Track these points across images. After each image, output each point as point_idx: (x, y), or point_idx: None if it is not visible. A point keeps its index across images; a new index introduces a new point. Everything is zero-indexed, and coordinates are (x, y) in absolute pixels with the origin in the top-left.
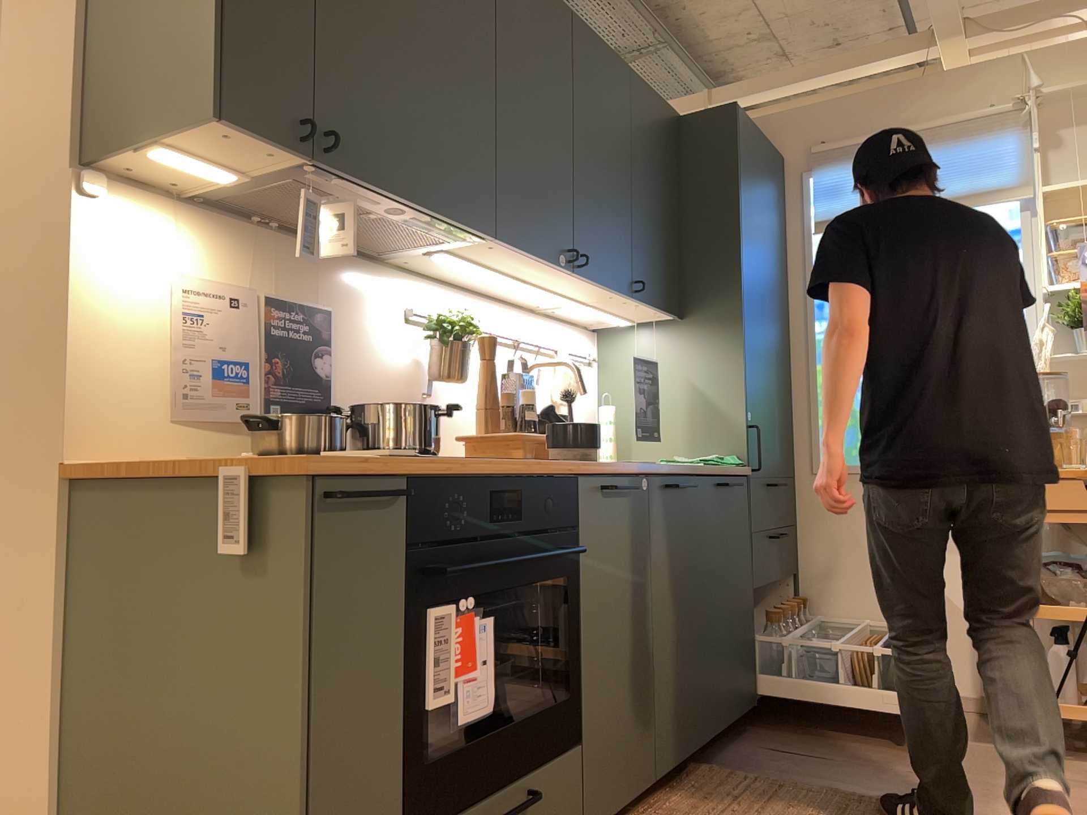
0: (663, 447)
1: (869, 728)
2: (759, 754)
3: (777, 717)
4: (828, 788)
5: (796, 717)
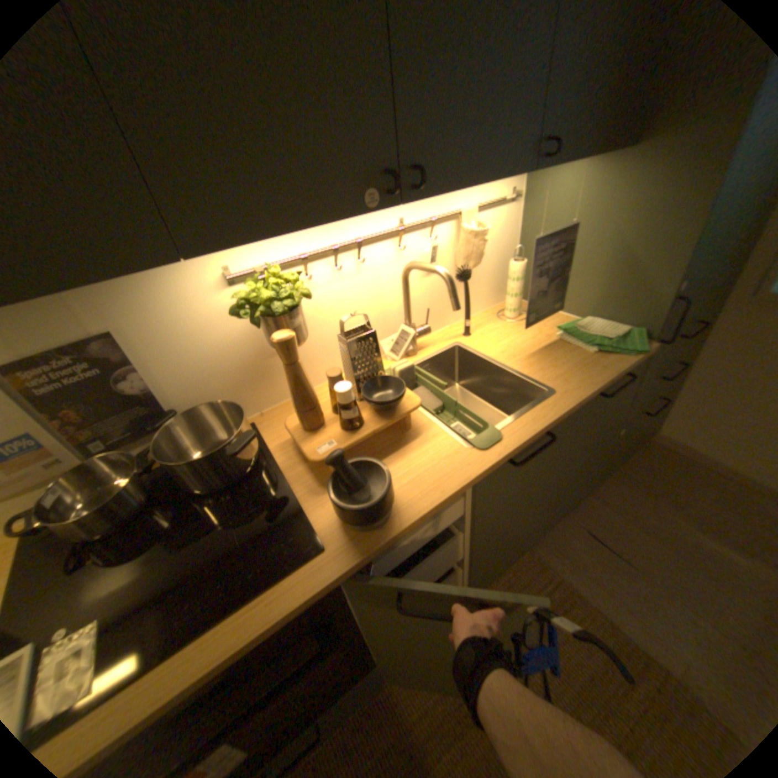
0: (570, 295)
1: (688, 522)
2: (578, 539)
3: (614, 483)
4: (611, 622)
5: (630, 486)
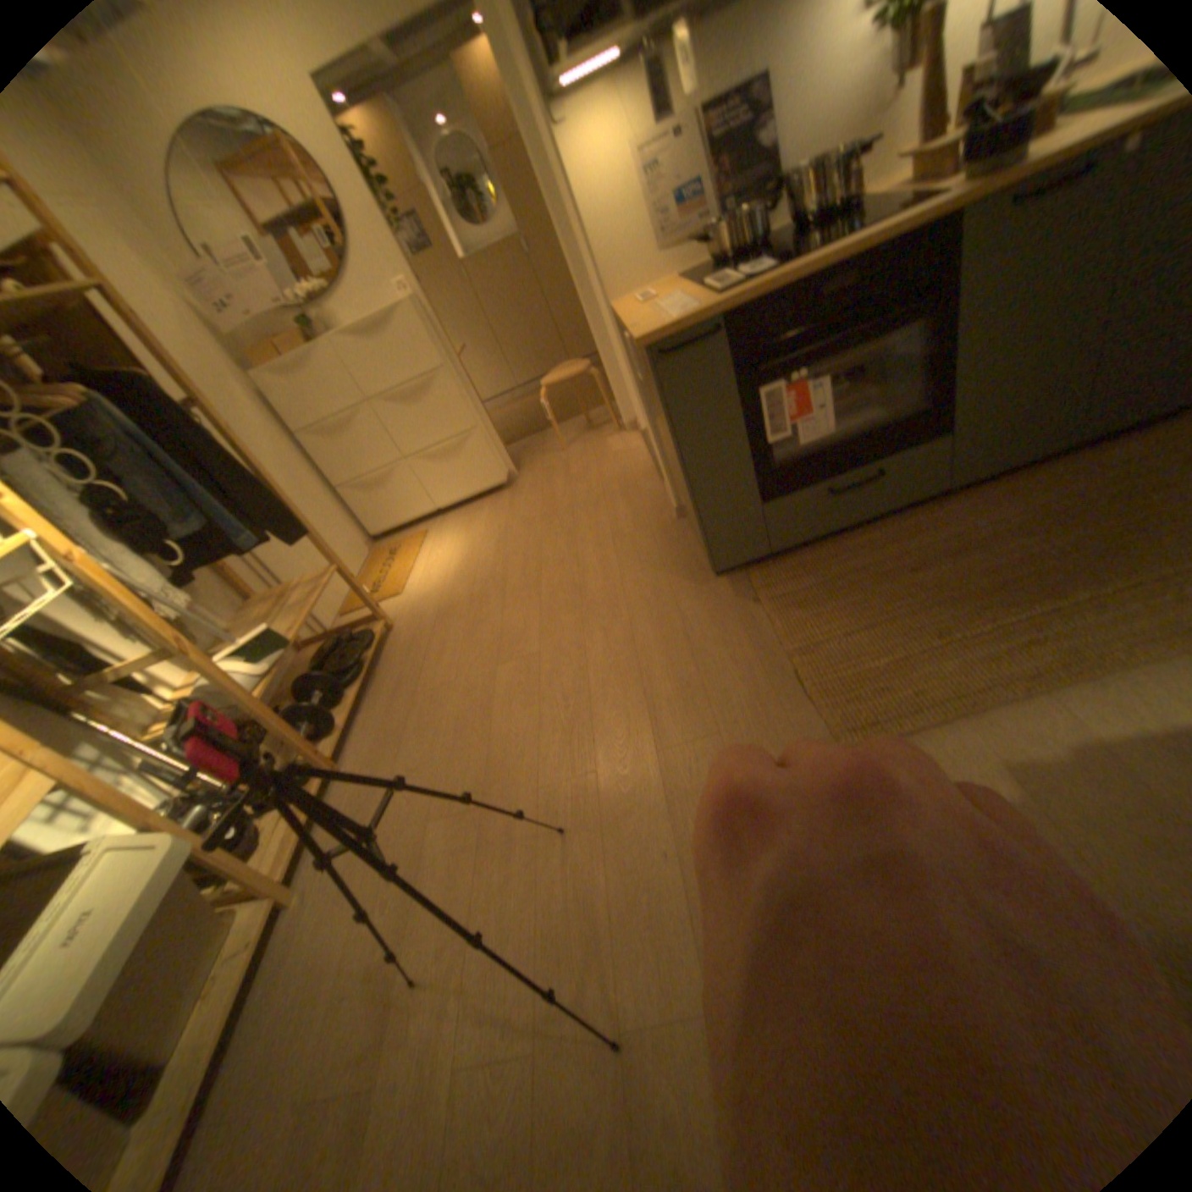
0: None
1: None
2: None
3: None
4: None
5: None
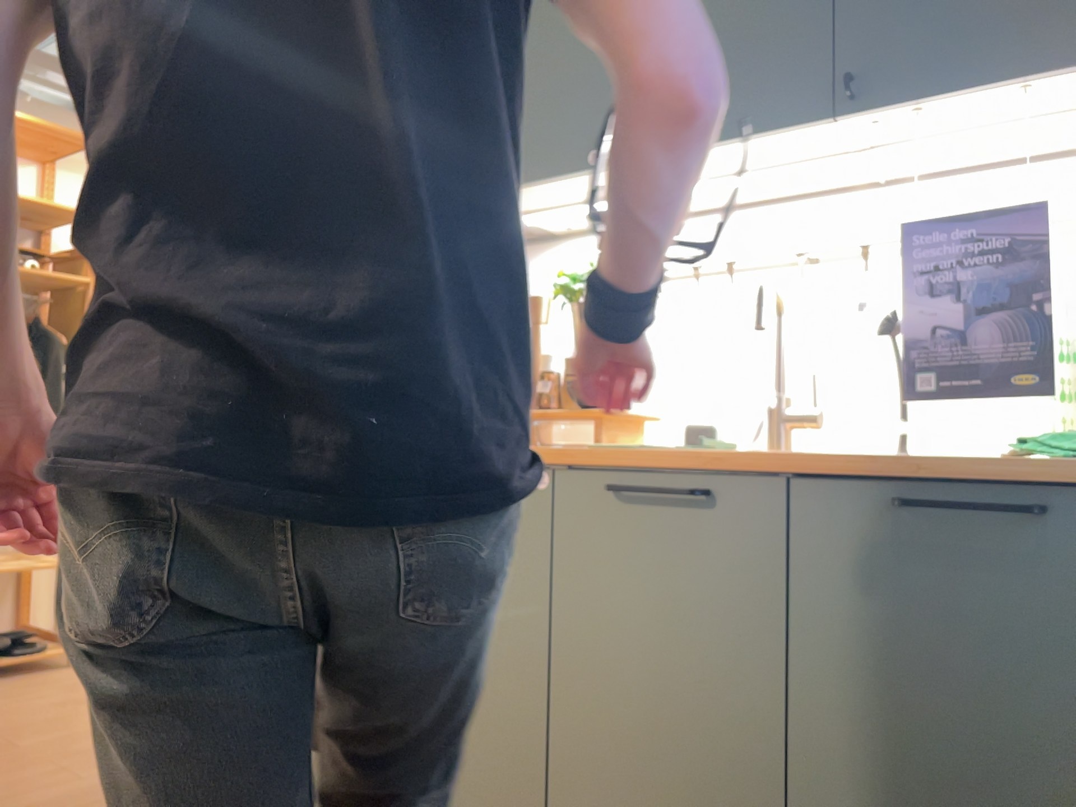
0: None
1: None
2: None
3: None
4: None
5: None
